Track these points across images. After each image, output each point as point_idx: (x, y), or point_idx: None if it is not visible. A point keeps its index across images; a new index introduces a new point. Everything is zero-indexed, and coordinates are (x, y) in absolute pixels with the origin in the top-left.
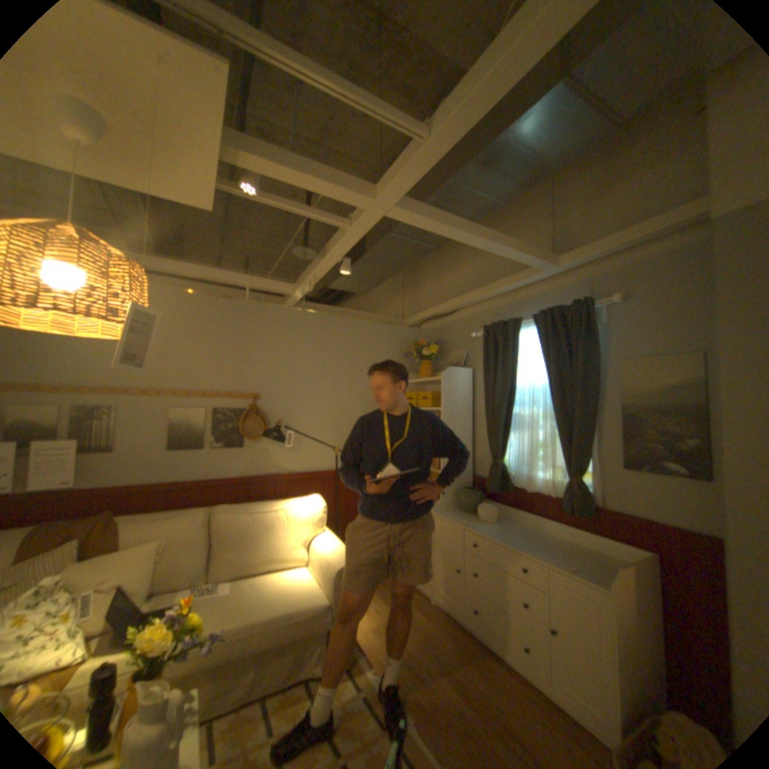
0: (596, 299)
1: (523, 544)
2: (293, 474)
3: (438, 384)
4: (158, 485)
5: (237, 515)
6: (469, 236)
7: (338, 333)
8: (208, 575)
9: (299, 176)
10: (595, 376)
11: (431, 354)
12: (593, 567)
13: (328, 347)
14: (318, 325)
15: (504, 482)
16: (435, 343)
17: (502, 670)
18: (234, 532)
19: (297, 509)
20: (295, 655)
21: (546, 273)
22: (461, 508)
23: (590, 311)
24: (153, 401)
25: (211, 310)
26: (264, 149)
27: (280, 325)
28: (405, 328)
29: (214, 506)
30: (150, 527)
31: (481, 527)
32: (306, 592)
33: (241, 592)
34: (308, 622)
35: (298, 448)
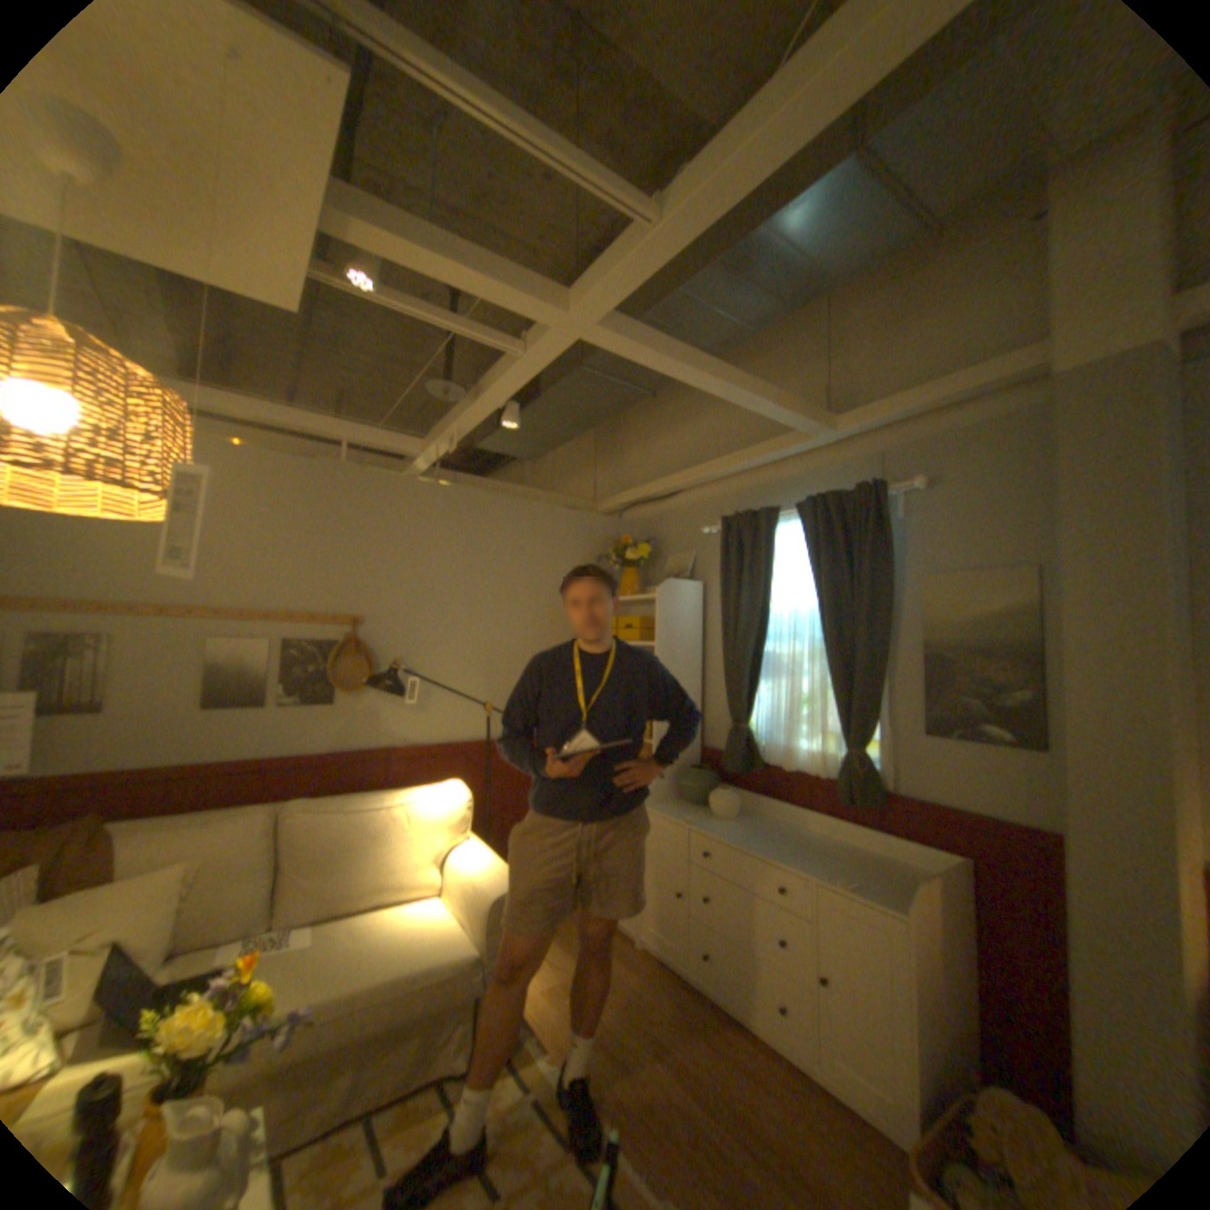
0: (889, 483)
1: (779, 850)
2: (417, 747)
3: (649, 605)
4: (184, 768)
5: (324, 815)
6: (709, 378)
7: (493, 521)
8: (272, 916)
9: (448, 266)
10: (886, 597)
11: (639, 559)
12: (881, 881)
13: (477, 543)
14: (462, 507)
15: (749, 757)
16: (645, 541)
17: (746, 1044)
18: (319, 844)
19: (425, 805)
20: (423, 1041)
21: (817, 441)
22: (683, 798)
23: (880, 500)
24: (178, 626)
25: (283, 476)
26: (393, 218)
27: (399, 505)
28: (599, 517)
29: (283, 802)
30: (173, 839)
31: (715, 827)
32: (440, 937)
33: (331, 942)
34: (445, 986)
35: (426, 706)
